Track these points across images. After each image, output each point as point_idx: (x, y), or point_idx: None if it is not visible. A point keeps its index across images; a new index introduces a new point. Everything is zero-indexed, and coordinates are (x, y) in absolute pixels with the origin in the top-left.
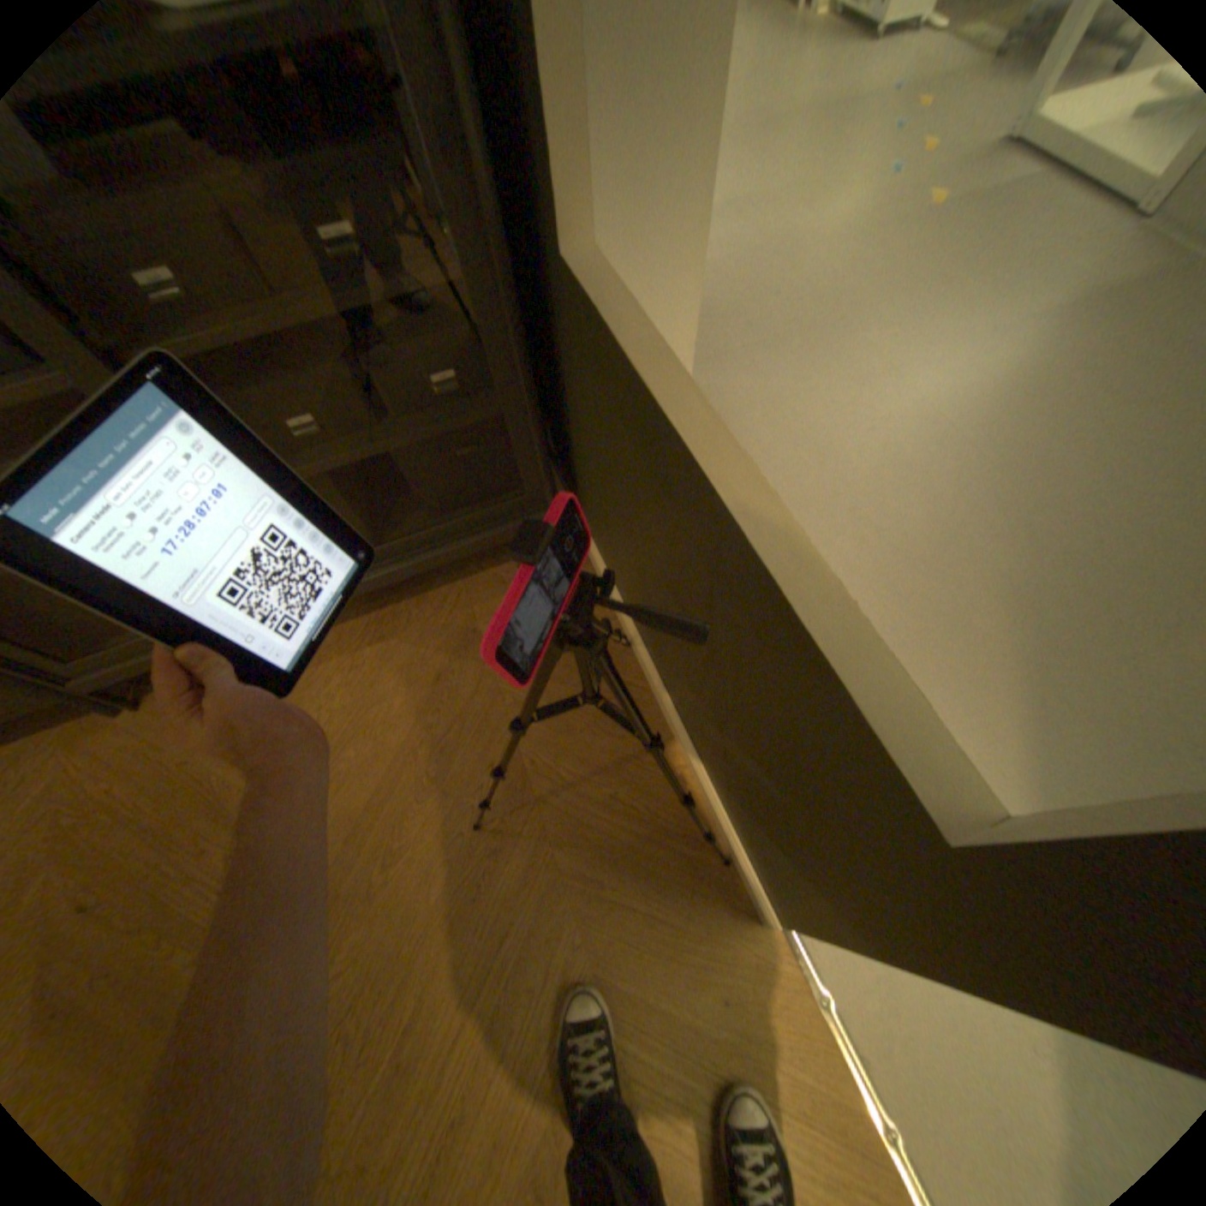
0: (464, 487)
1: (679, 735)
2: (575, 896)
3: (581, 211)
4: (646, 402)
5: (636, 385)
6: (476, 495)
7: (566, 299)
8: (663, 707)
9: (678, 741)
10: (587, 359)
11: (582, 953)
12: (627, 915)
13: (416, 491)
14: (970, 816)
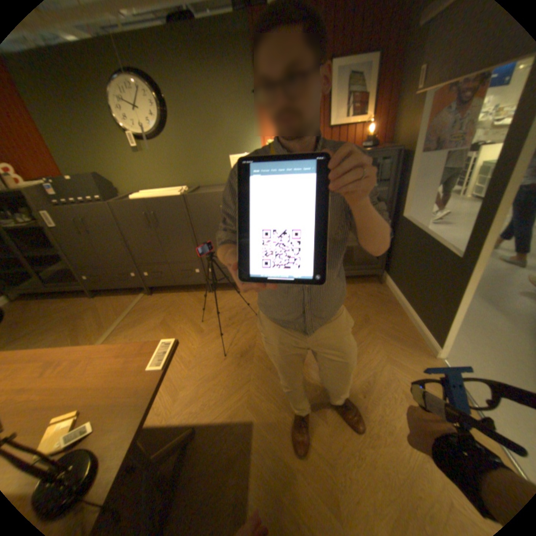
0: (363, 262)
1: (414, 316)
2: (382, 341)
3: (408, 210)
4: (419, 229)
5: (417, 228)
6: (365, 264)
7: (403, 222)
8: (410, 312)
9: (414, 319)
10: (406, 230)
11: (384, 350)
12: (397, 347)
13: (353, 259)
14: (466, 257)
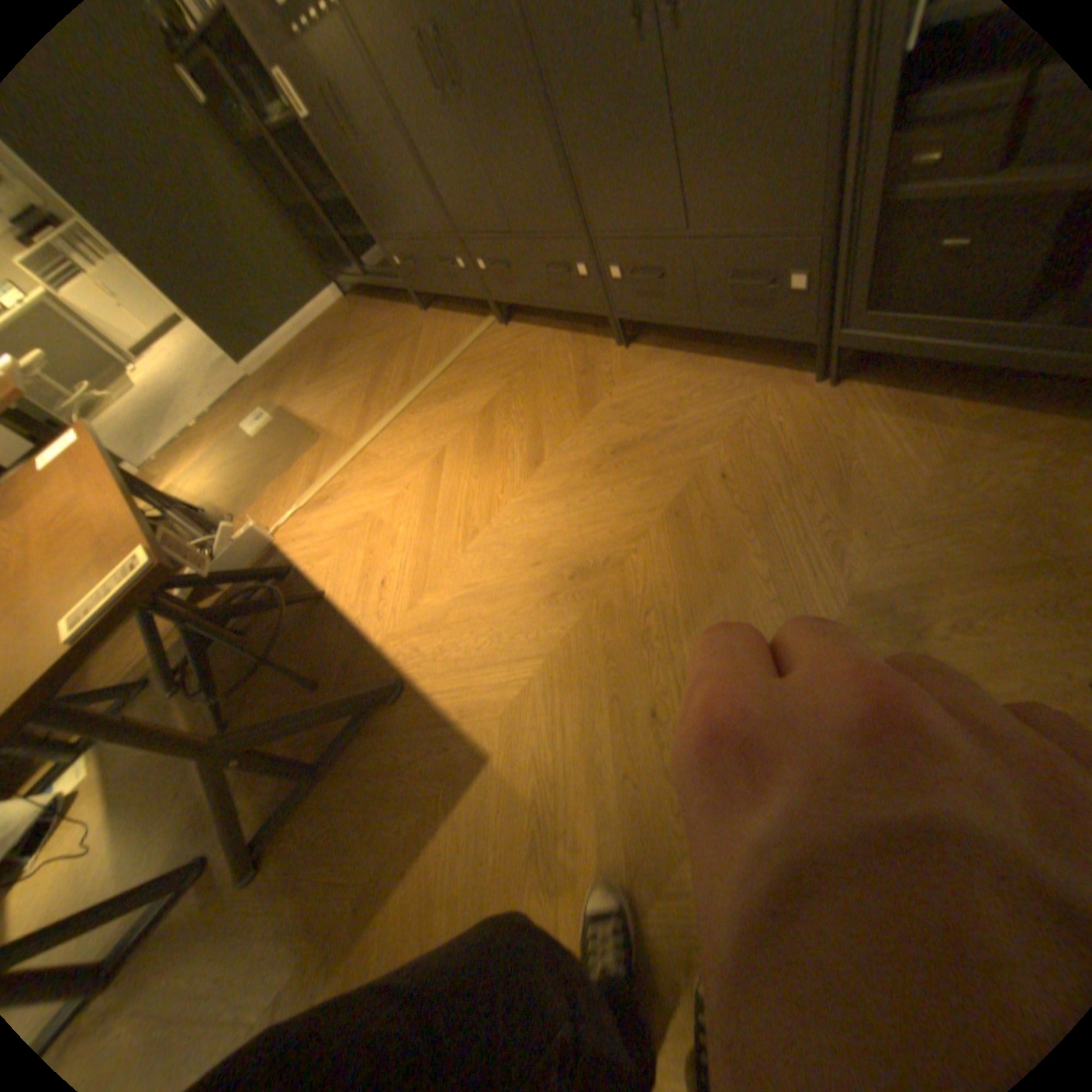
0: None
1: None
2: None
3: None
4: None
5: None
6: None
7: None
8: None
9: None
10: None
11: None
12: None
13: None
14: None
